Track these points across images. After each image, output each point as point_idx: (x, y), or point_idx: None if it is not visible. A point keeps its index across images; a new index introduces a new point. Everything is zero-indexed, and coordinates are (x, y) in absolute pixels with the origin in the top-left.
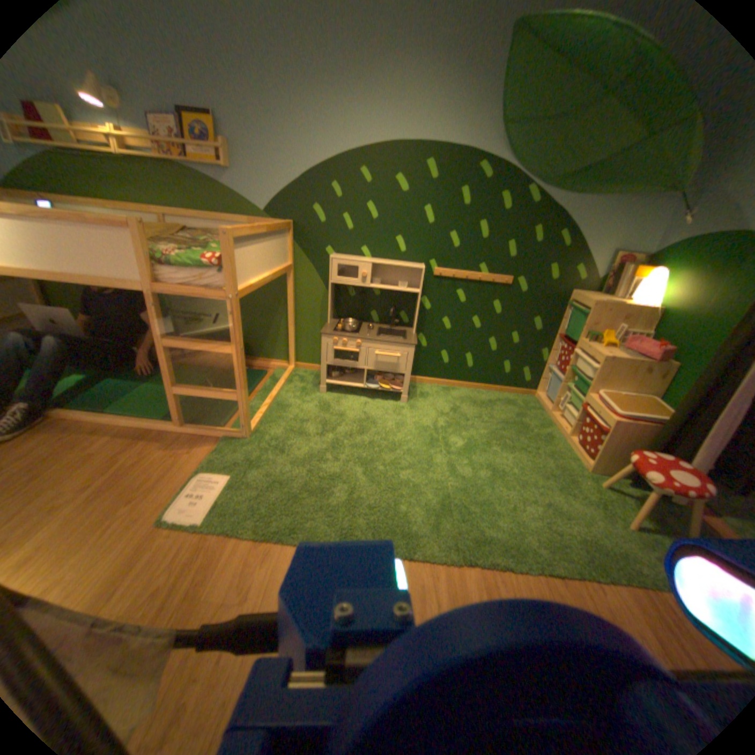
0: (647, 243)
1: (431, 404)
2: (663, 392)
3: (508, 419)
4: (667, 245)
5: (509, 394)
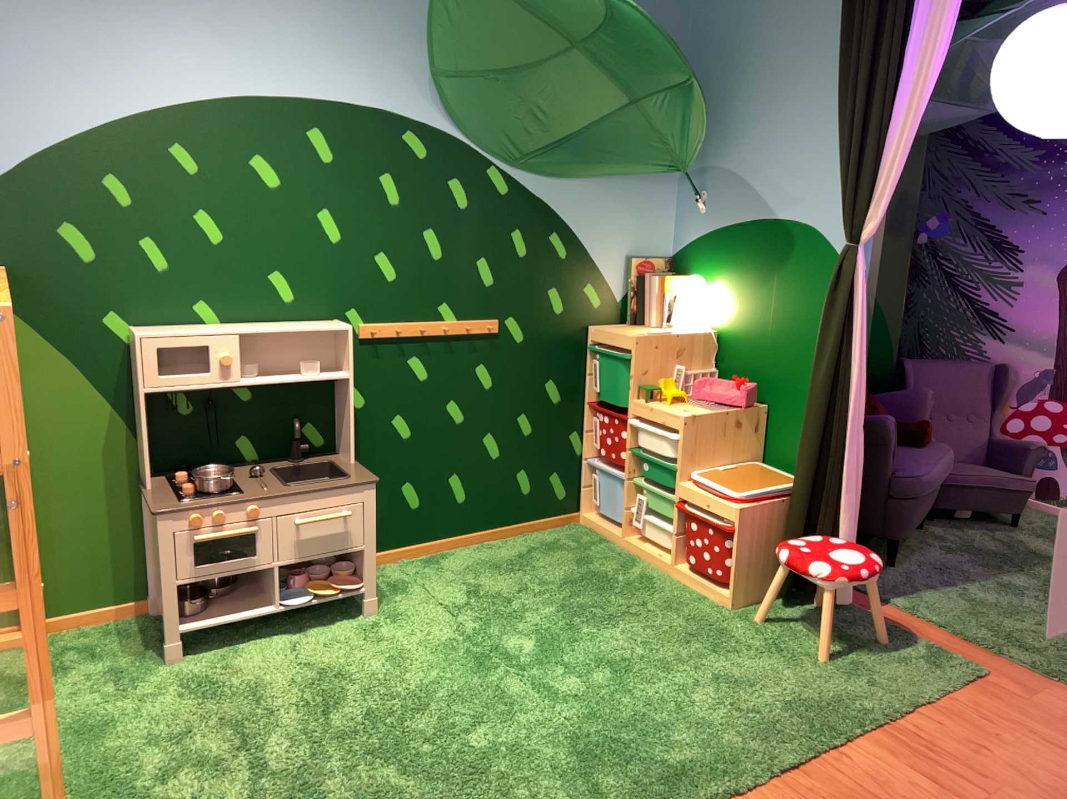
0: (661, 246)
1: (431, 595)
2: (761, 452)
3: (572, 572)
4: (687, 247)
5: (544, 533)
